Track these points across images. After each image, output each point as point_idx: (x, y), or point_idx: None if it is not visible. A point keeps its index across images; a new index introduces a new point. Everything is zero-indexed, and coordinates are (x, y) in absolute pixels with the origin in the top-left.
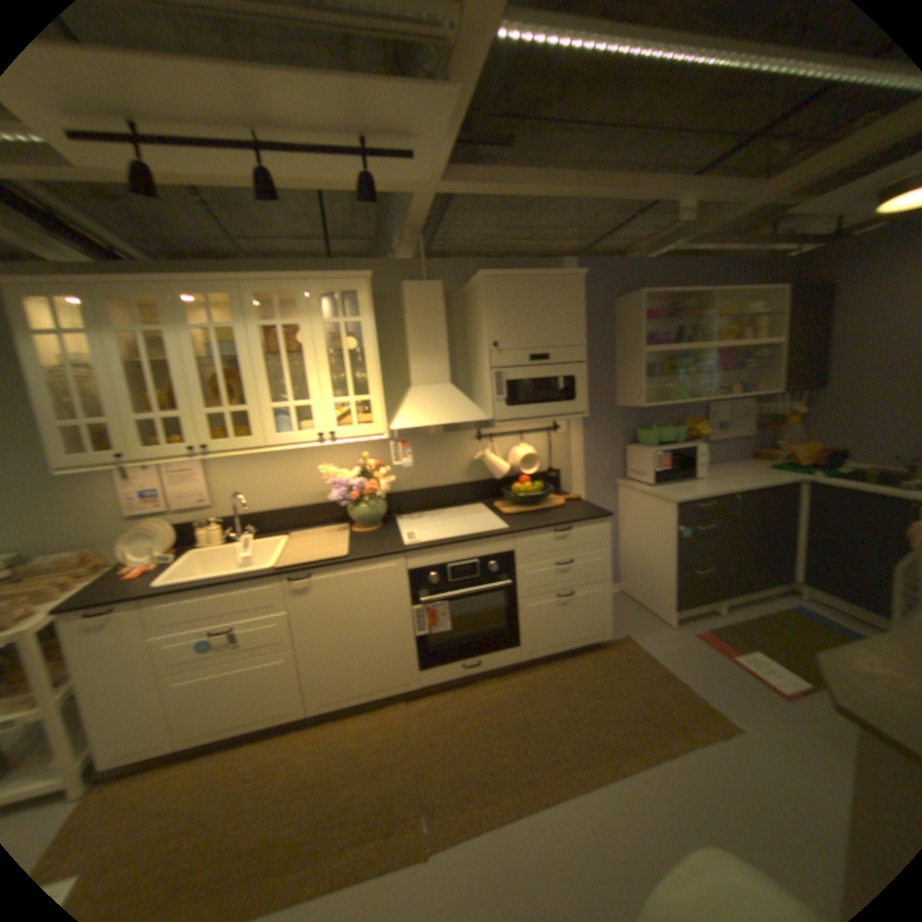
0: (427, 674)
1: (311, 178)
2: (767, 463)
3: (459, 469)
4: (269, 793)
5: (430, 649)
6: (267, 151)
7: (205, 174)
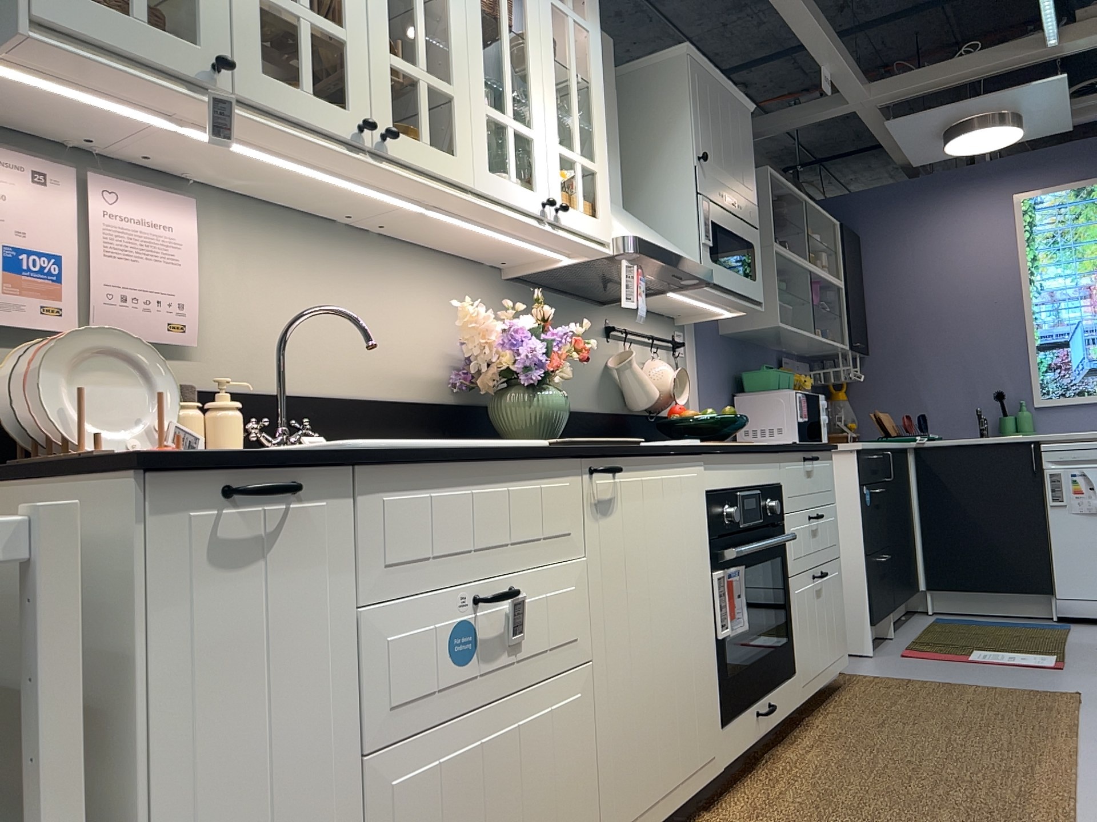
0: (727, 733)
1: None
2: None
3: (589, 382)
4: None
5: (727, 672)
6: None
7: None
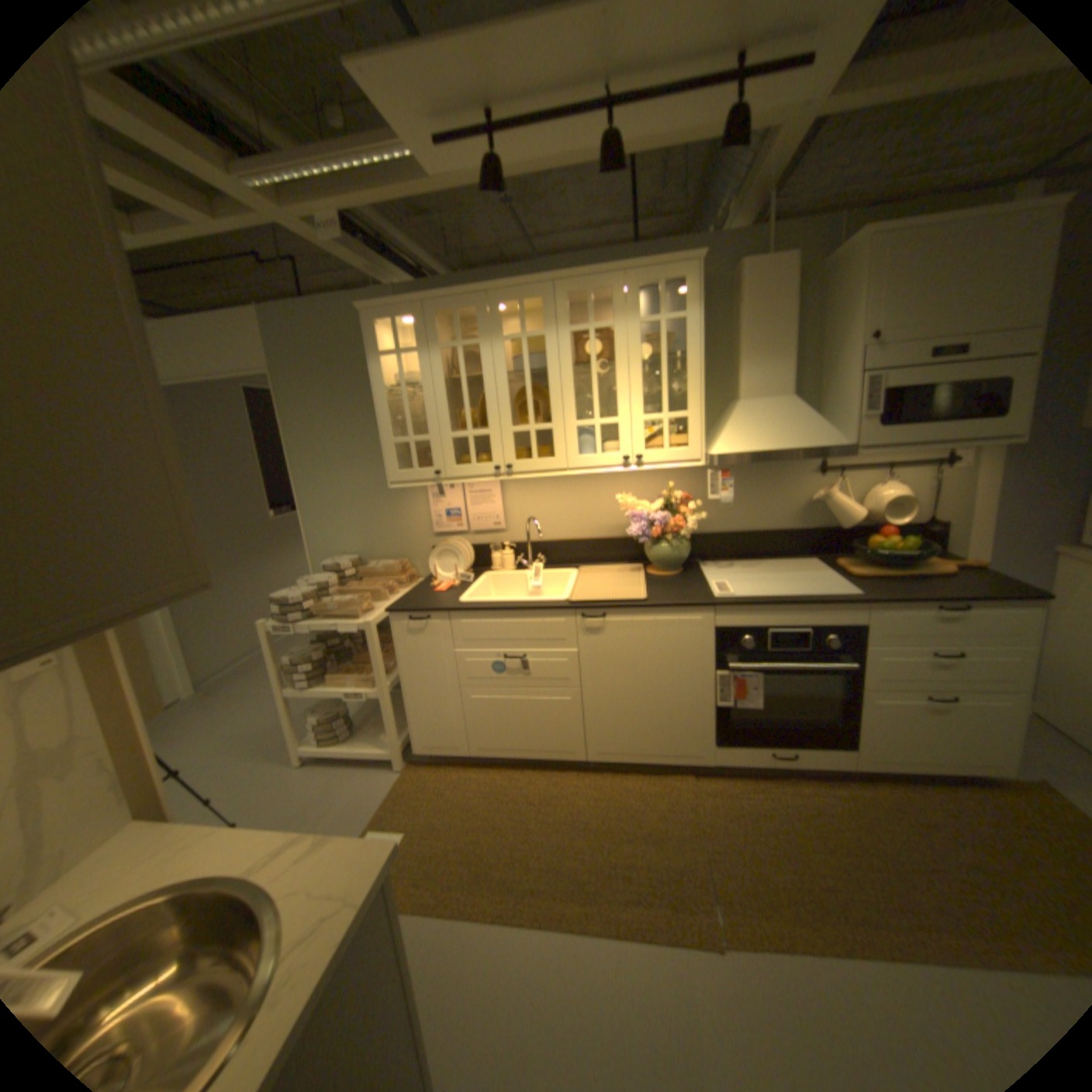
0: (724, 753)
1: (655, 133)
2: None
3: (787, 511)
4: (551, 824)
5: (731, 725)
6: (617, 106)
7: (539, 156)
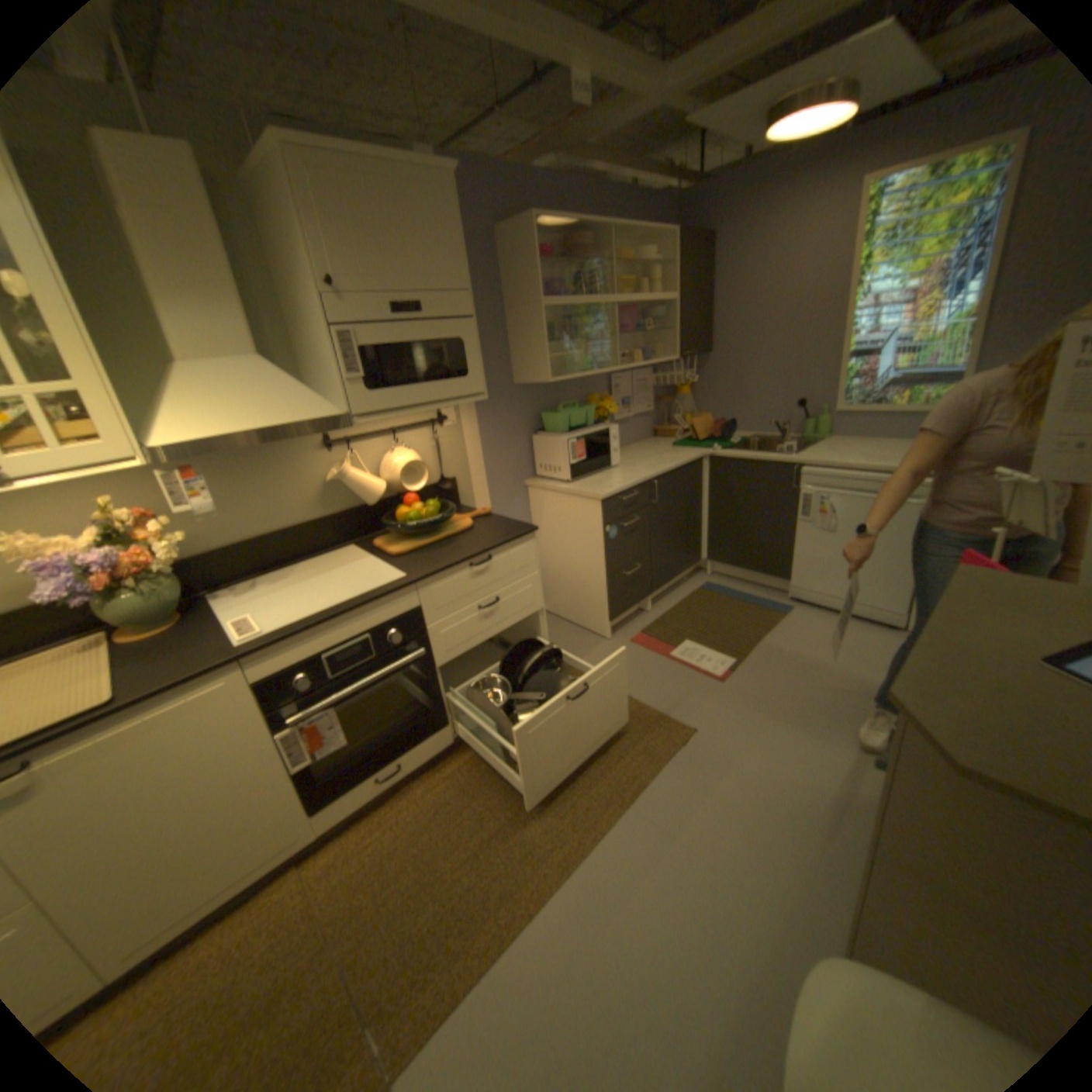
0: (320, 816)
1: None
2: (665, 440)
3: (303, 498)
4: None
5: (316, 782)
6: None
7: None
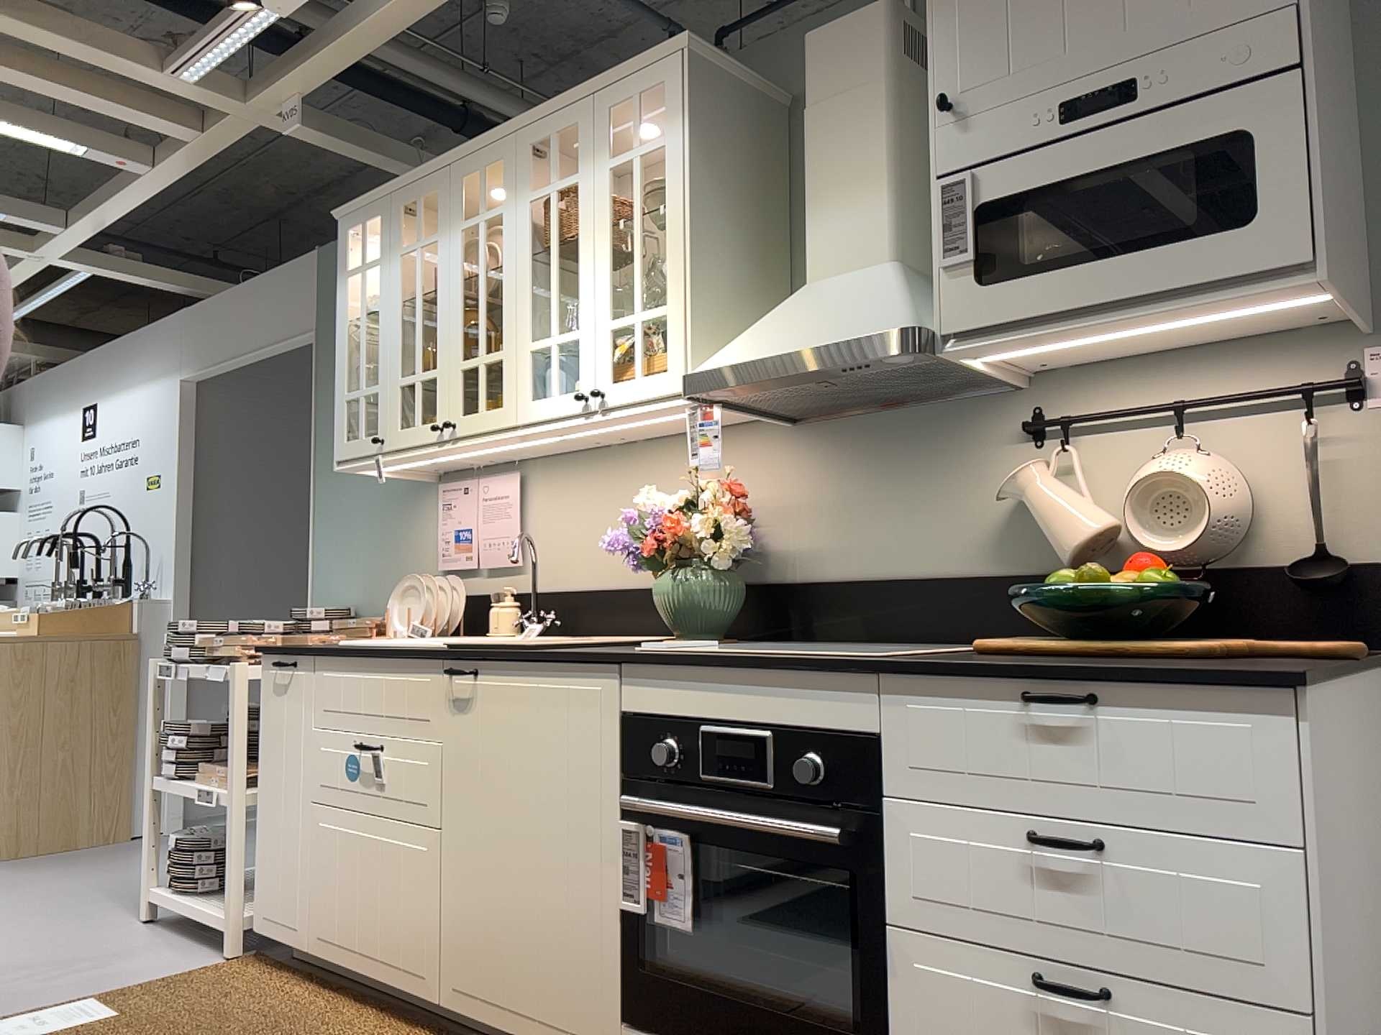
0: None
1: None
2: None
3: (967, 529)
4: None
5: (646, 967)
6: None
7: None
